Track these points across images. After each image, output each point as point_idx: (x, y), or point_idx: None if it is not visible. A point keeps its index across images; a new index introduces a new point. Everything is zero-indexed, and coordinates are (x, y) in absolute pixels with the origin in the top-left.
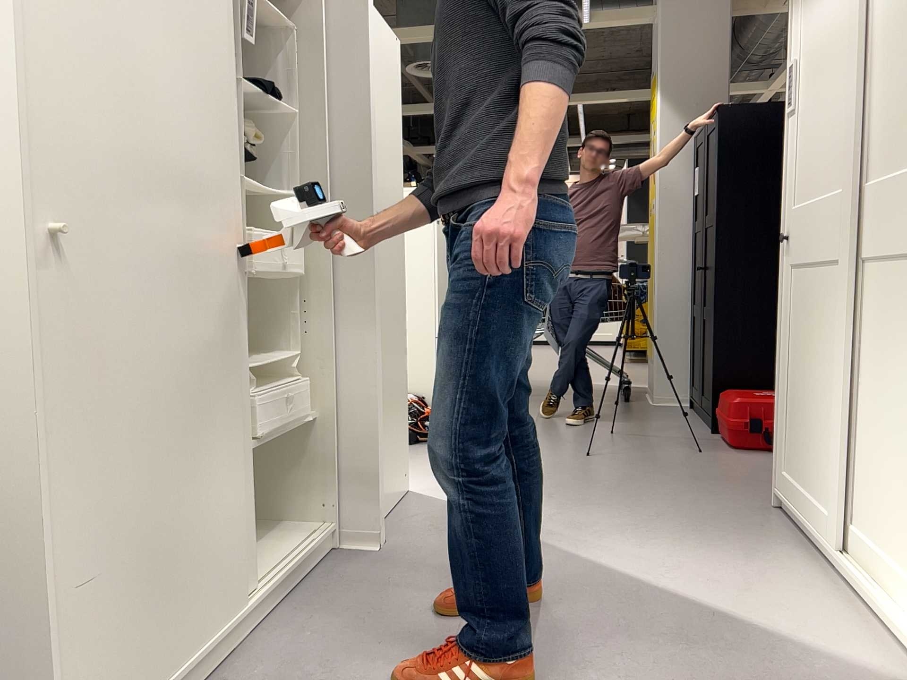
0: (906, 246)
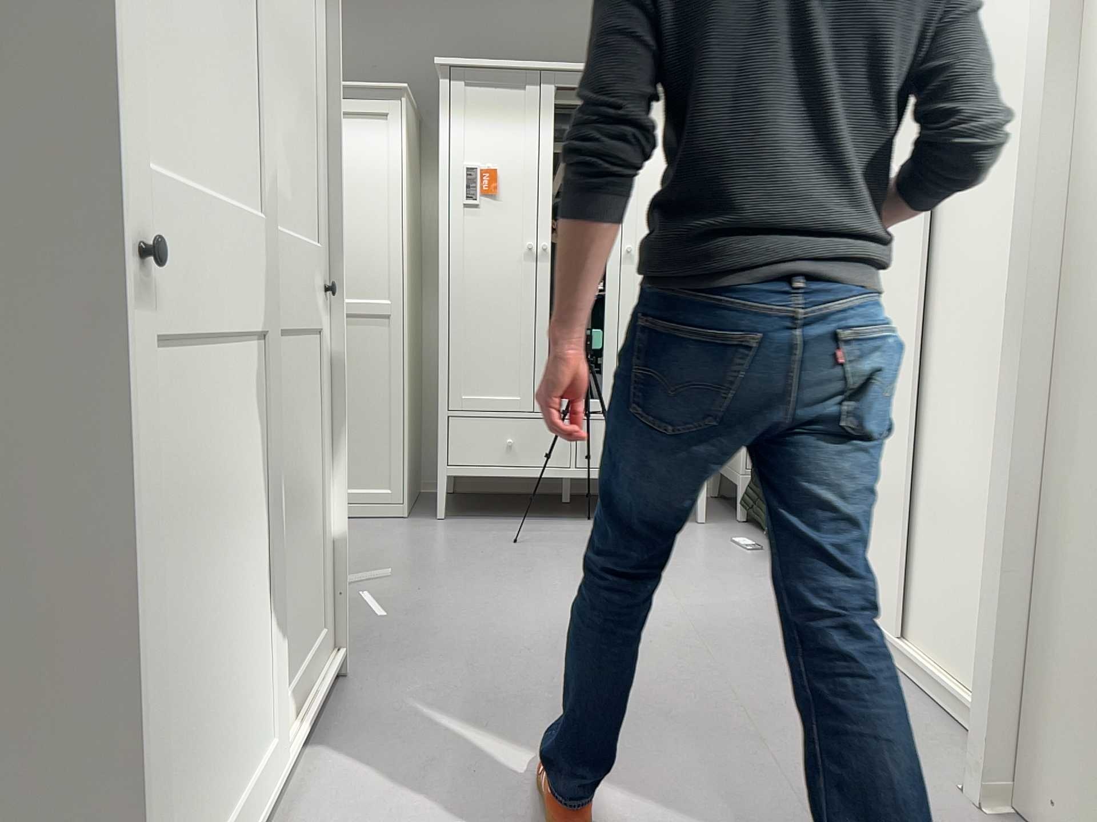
0: (299, 323)
